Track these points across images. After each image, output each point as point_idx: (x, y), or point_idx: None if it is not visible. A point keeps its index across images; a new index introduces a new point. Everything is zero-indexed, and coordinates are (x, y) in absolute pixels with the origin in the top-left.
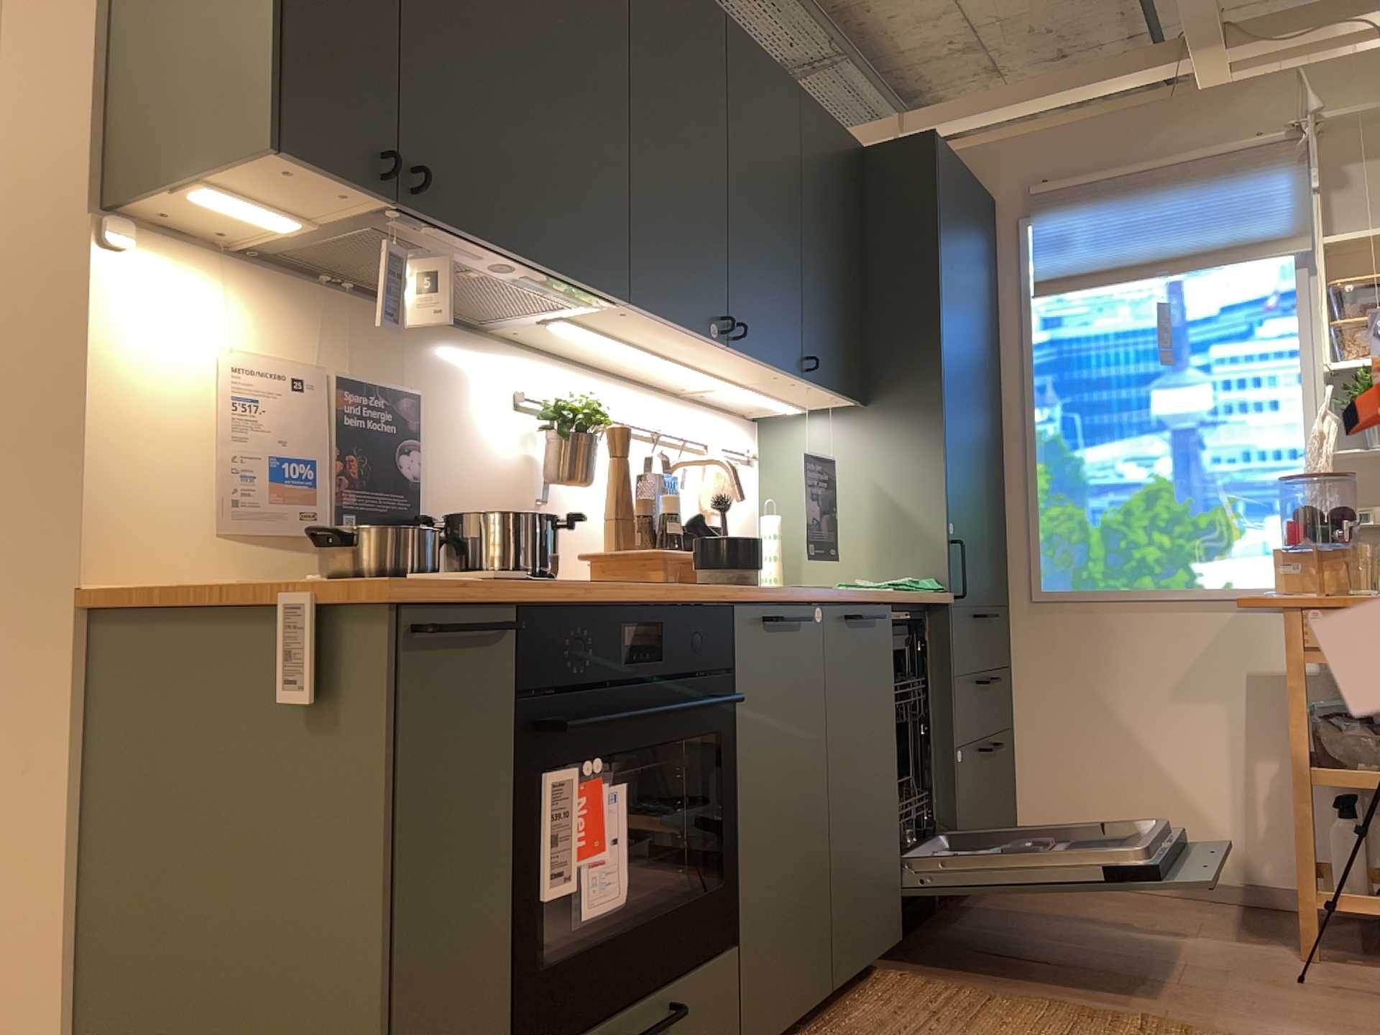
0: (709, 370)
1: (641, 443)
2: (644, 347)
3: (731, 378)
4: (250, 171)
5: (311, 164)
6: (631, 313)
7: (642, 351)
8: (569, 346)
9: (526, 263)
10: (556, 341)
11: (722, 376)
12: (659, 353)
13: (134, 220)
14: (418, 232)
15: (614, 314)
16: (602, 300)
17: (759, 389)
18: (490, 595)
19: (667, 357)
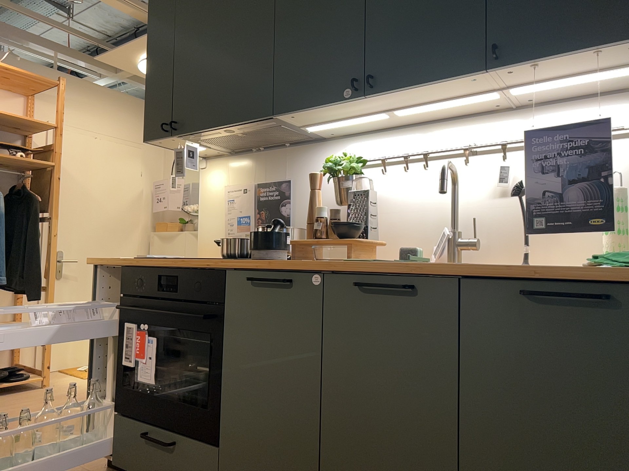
0: (437, 101)
1: (493, 155)
2: (363, 115)
3: (472, 95)
4: (161, 145)
5: (154, 139)
6: (295, 115)
7: (368, 117)
8: (368, 125)
9: (223, 127)
10: (357, 127)
11: (457, 98)
12: (378, 113)
13: (208, 157)
14: (195, 137)
15: (298, 117)
16: (277, 118)
17: (522, 85)
18: (110, 262)
19: (388, 111)
